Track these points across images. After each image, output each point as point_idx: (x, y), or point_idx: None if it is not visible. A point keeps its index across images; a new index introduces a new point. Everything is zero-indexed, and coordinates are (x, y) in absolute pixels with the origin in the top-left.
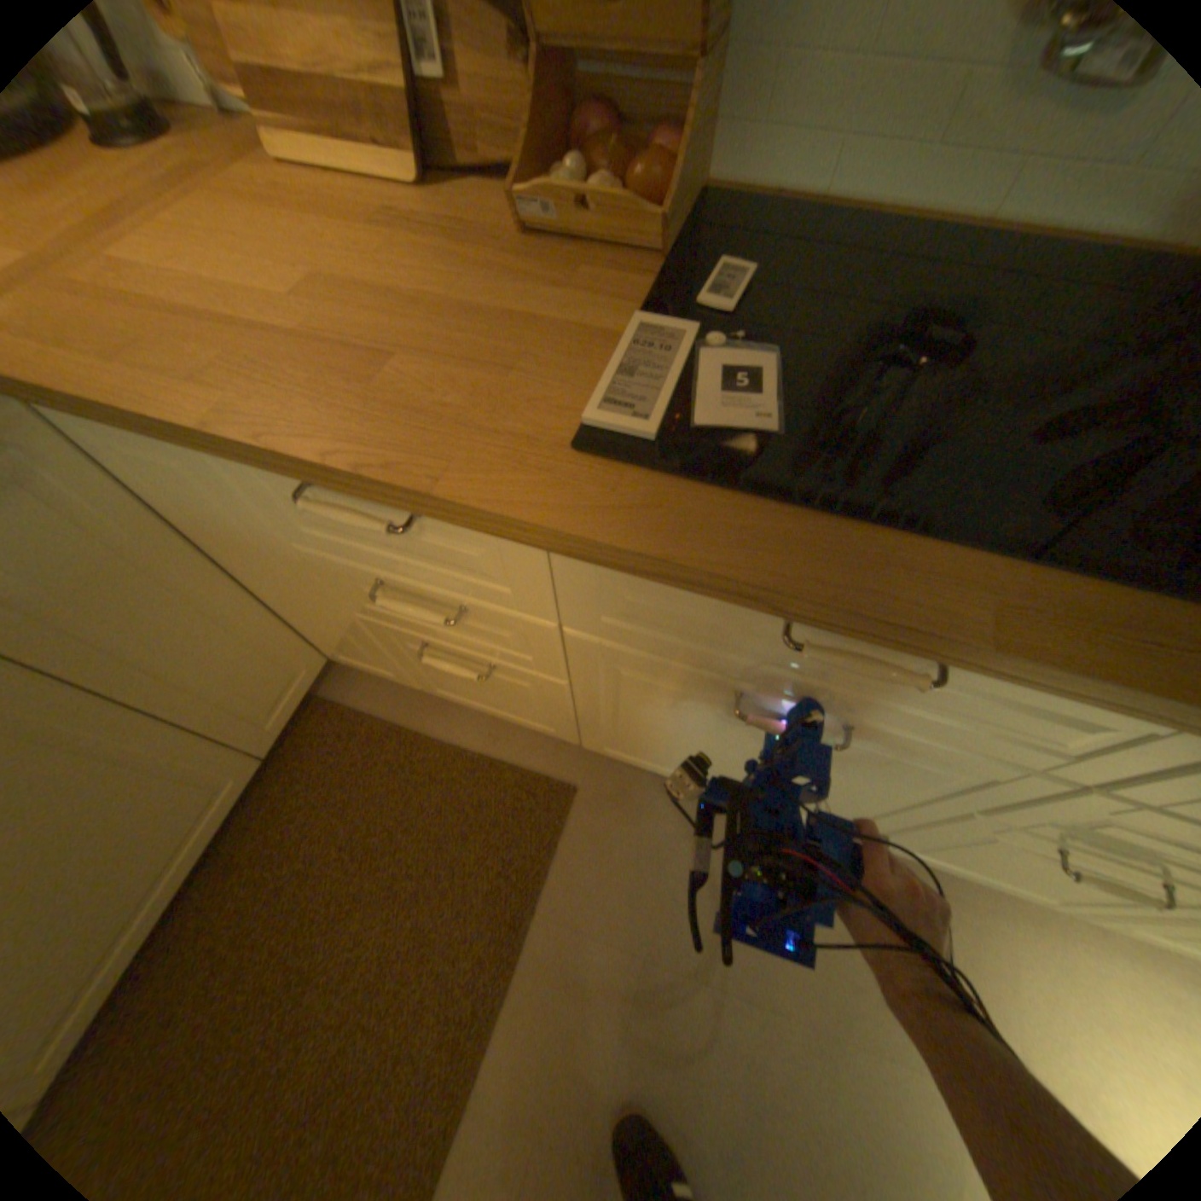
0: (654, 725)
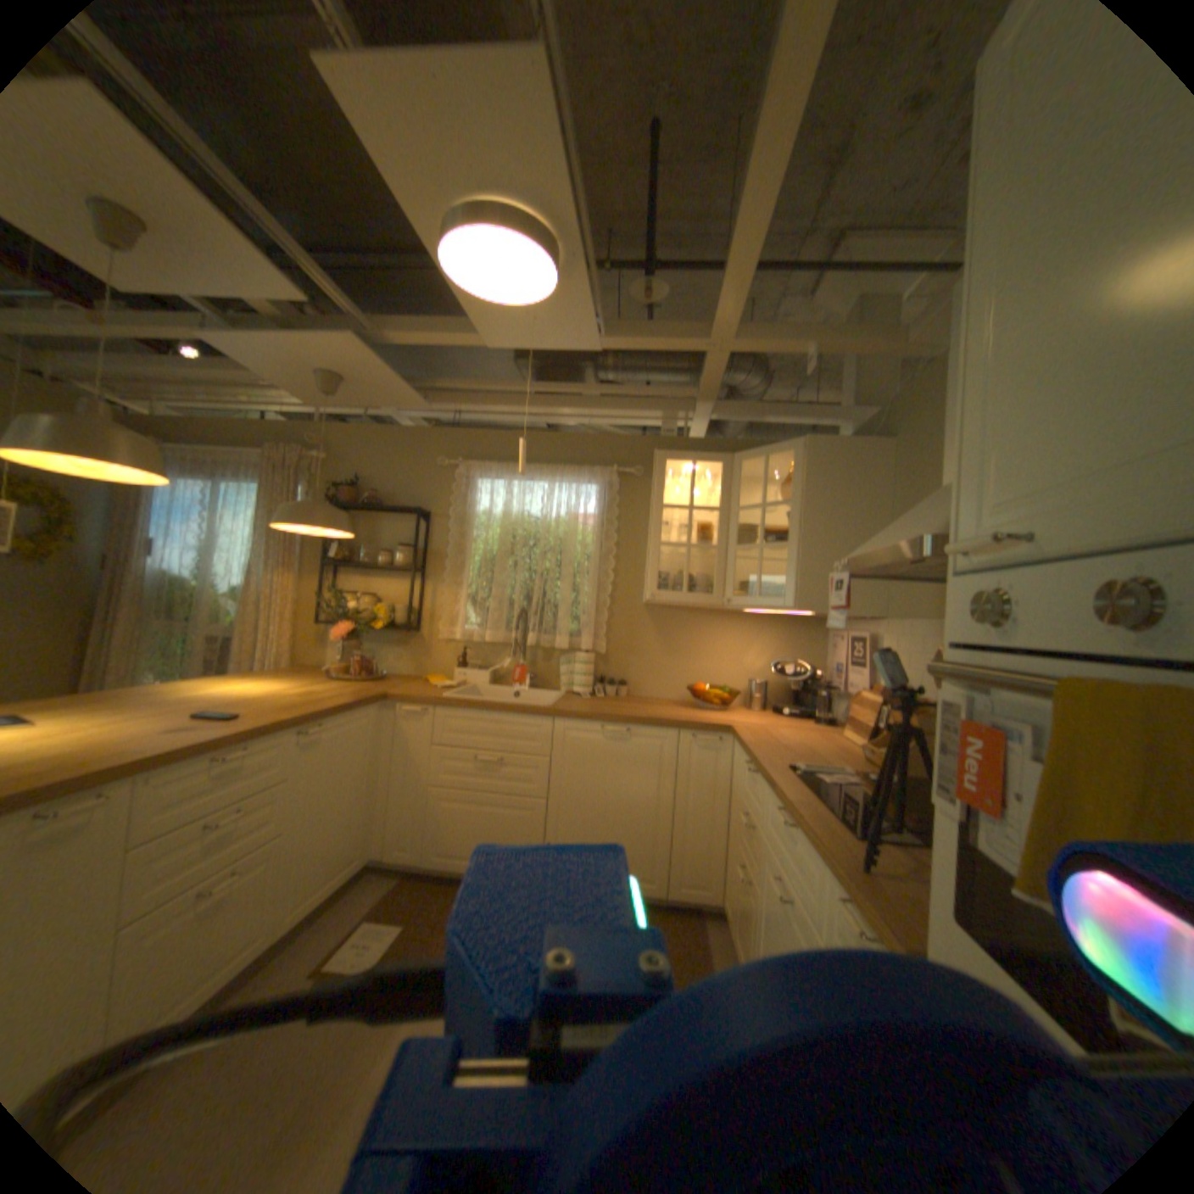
0: (768, 945)
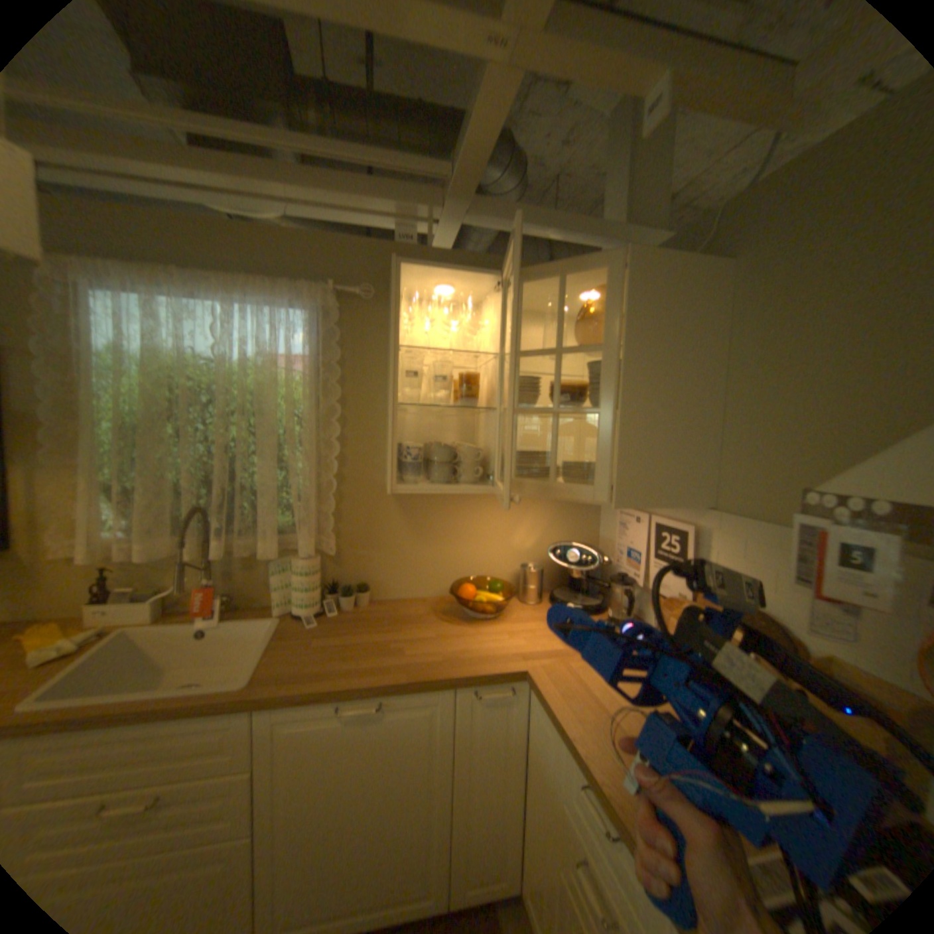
0: None
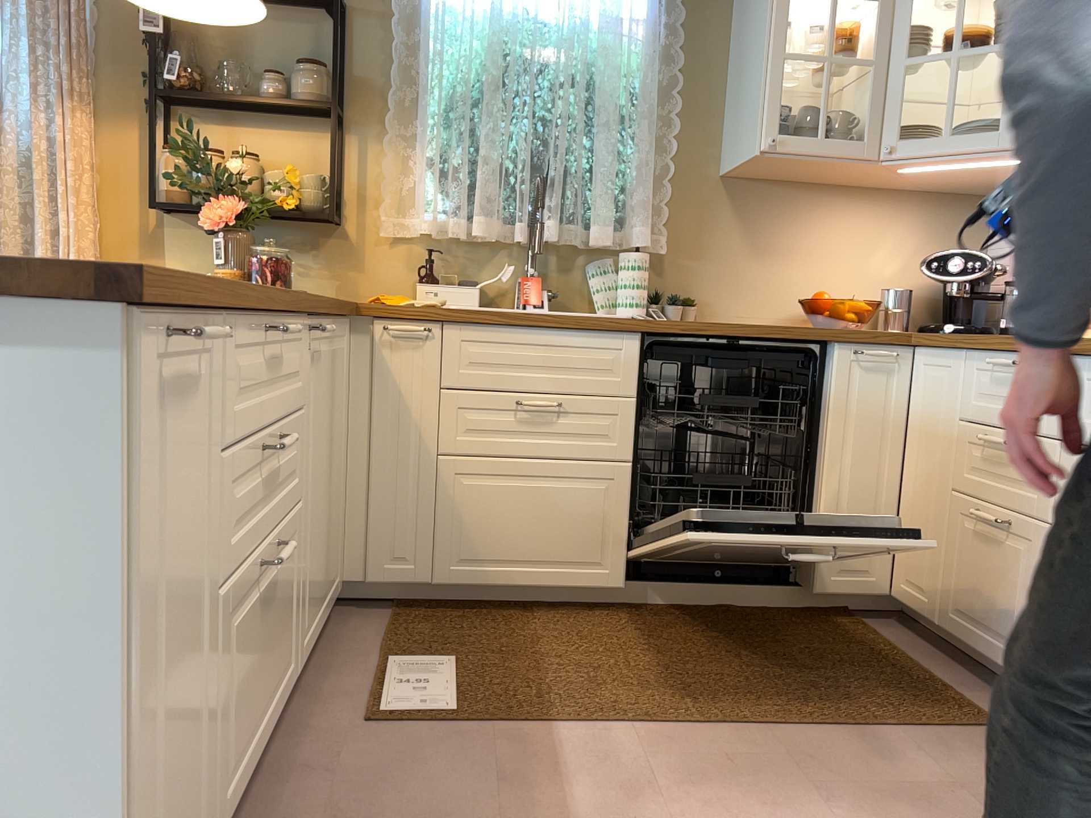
0: None
